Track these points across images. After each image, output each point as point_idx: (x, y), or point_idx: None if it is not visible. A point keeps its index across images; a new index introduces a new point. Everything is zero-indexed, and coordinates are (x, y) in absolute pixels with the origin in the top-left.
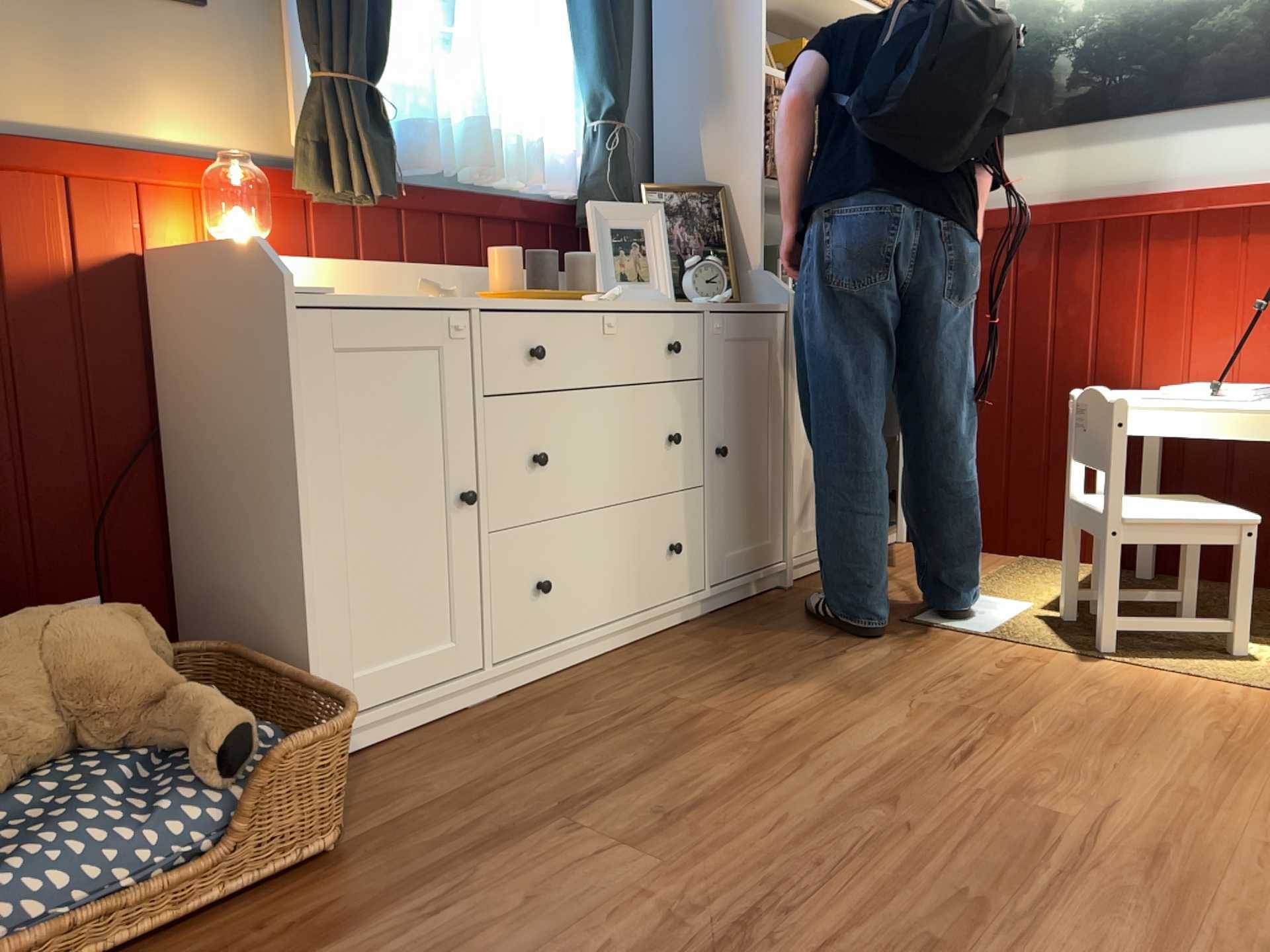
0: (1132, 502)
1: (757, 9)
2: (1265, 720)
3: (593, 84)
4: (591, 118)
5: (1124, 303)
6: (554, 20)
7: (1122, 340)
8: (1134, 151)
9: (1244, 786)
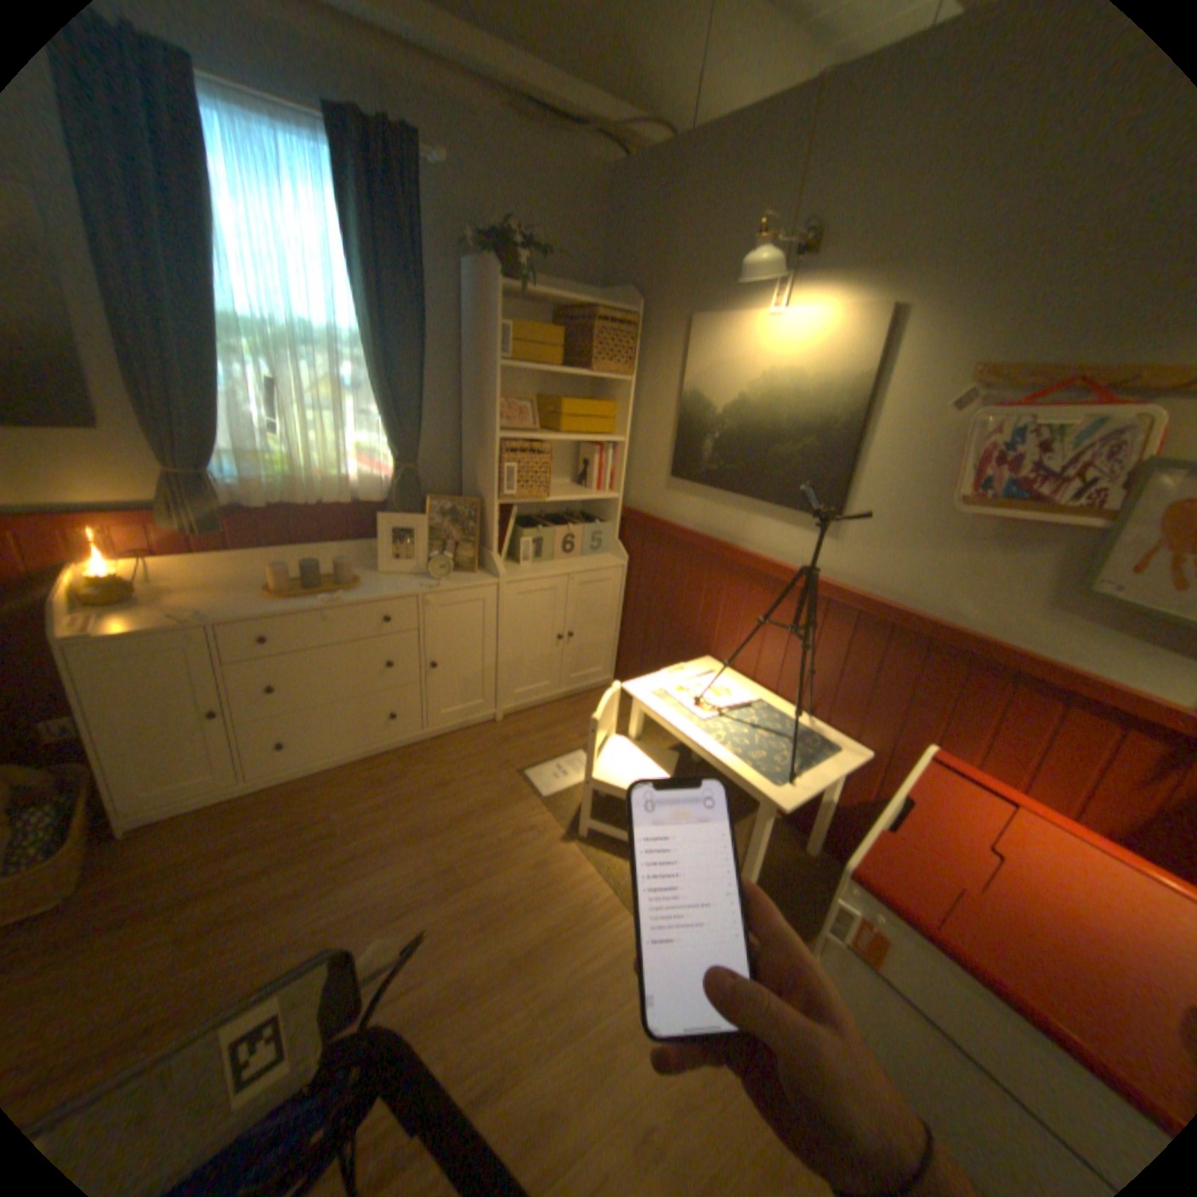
0: (627, 757)
1: (494, 399)
2: (585, 934)
3: (388, 442)
4: (392, 458)
5: (716, 607)
6: (367, 400)
7: (711, 628)
8: (735, 516)
9: (498, 995)
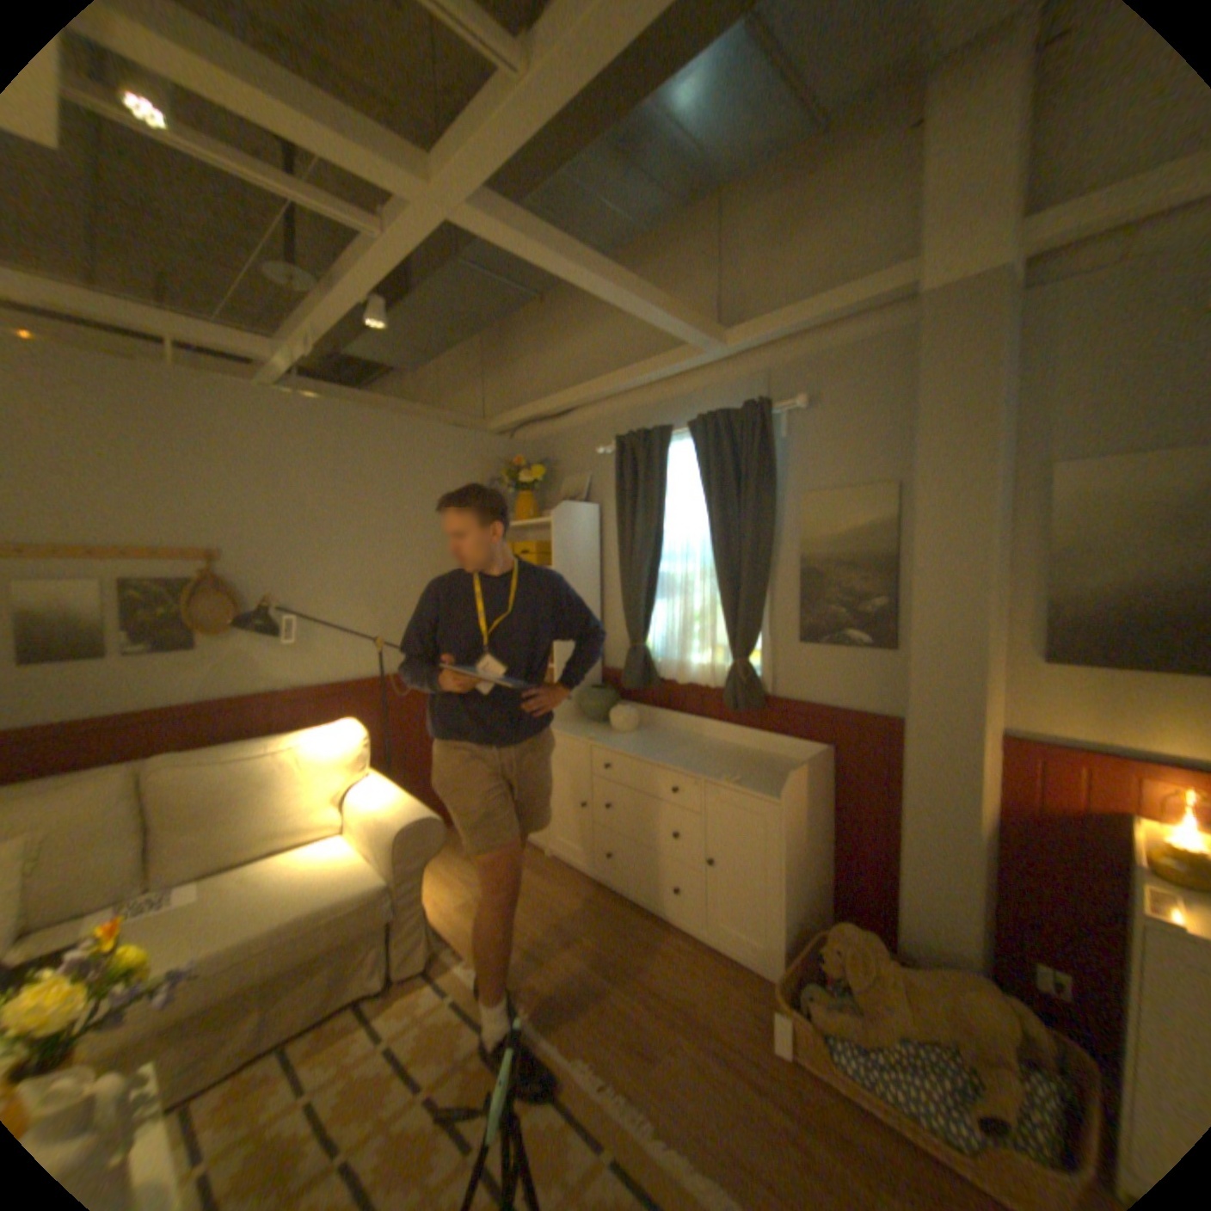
0: None
1: None
2: None
3: None
4: None
5: None
6: None
7: None
8: None
9: None
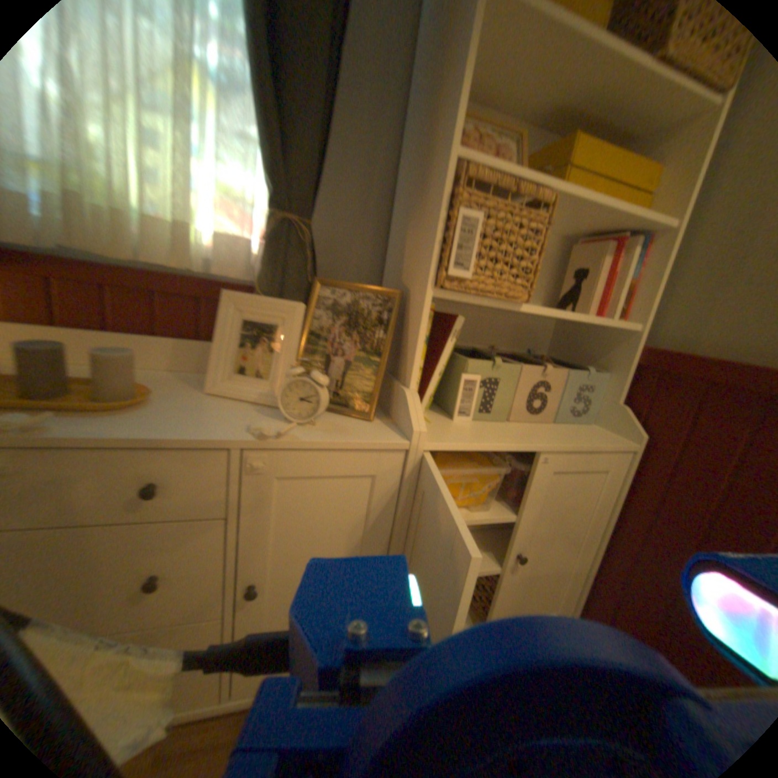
0: None
1: (467, 66)
2: None
3: (267, 169)
4: (274, 207)
5: None
6: (249, 103)
7: None
8: None
9: None
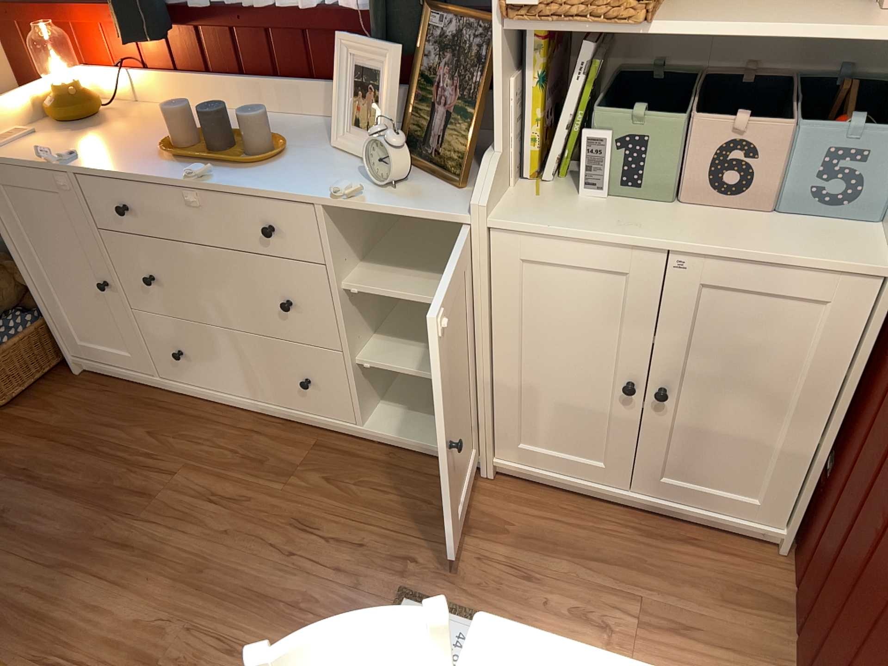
0: None
1: None
2: None
3: None
4: None
5: None
6: None
7: None
8: None
9: None
